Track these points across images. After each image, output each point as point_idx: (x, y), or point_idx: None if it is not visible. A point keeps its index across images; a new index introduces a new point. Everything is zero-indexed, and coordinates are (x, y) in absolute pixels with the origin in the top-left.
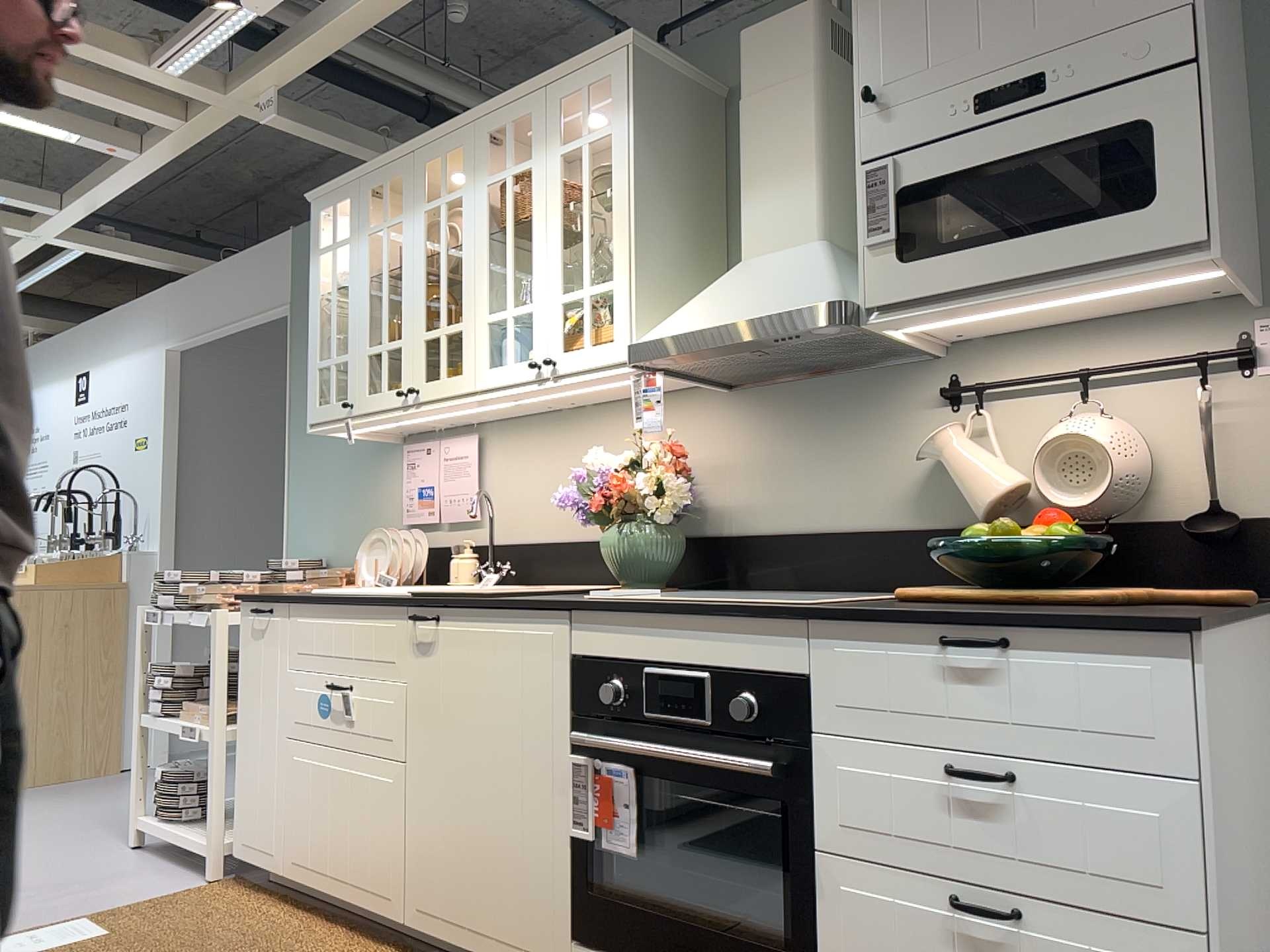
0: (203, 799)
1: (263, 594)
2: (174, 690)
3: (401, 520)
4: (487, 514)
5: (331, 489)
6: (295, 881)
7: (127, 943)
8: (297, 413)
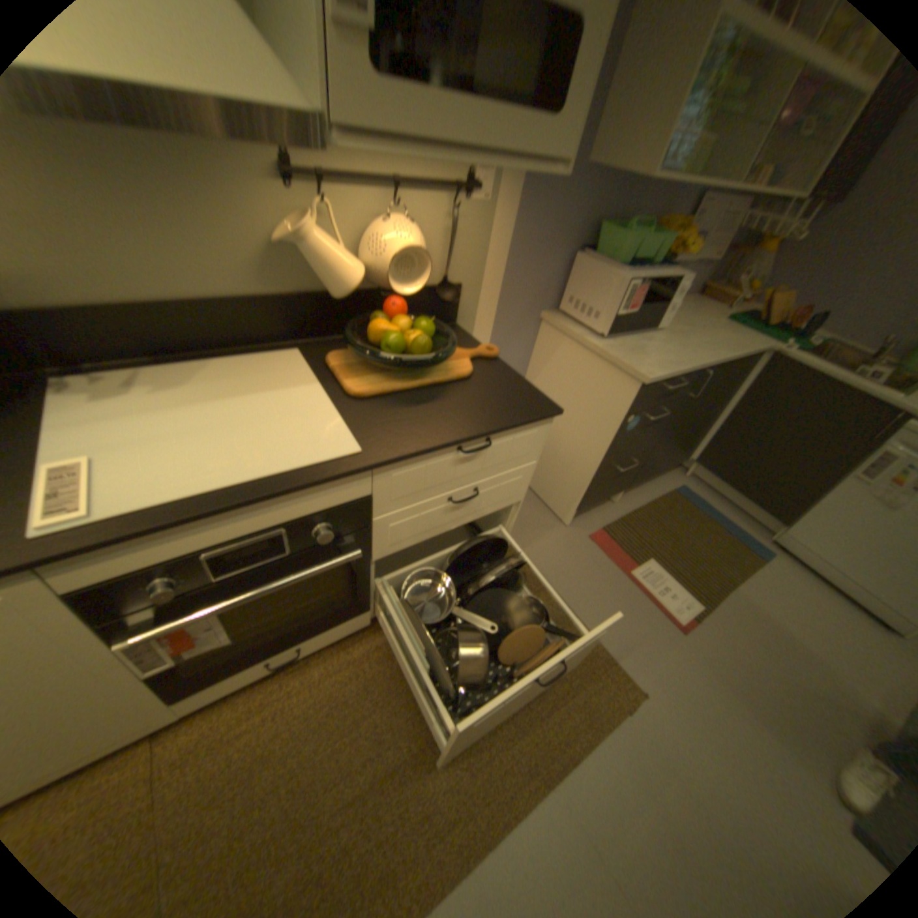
0: None
1: None
2: None
3: None
4: None
5: None
6: None
7: None
8: None
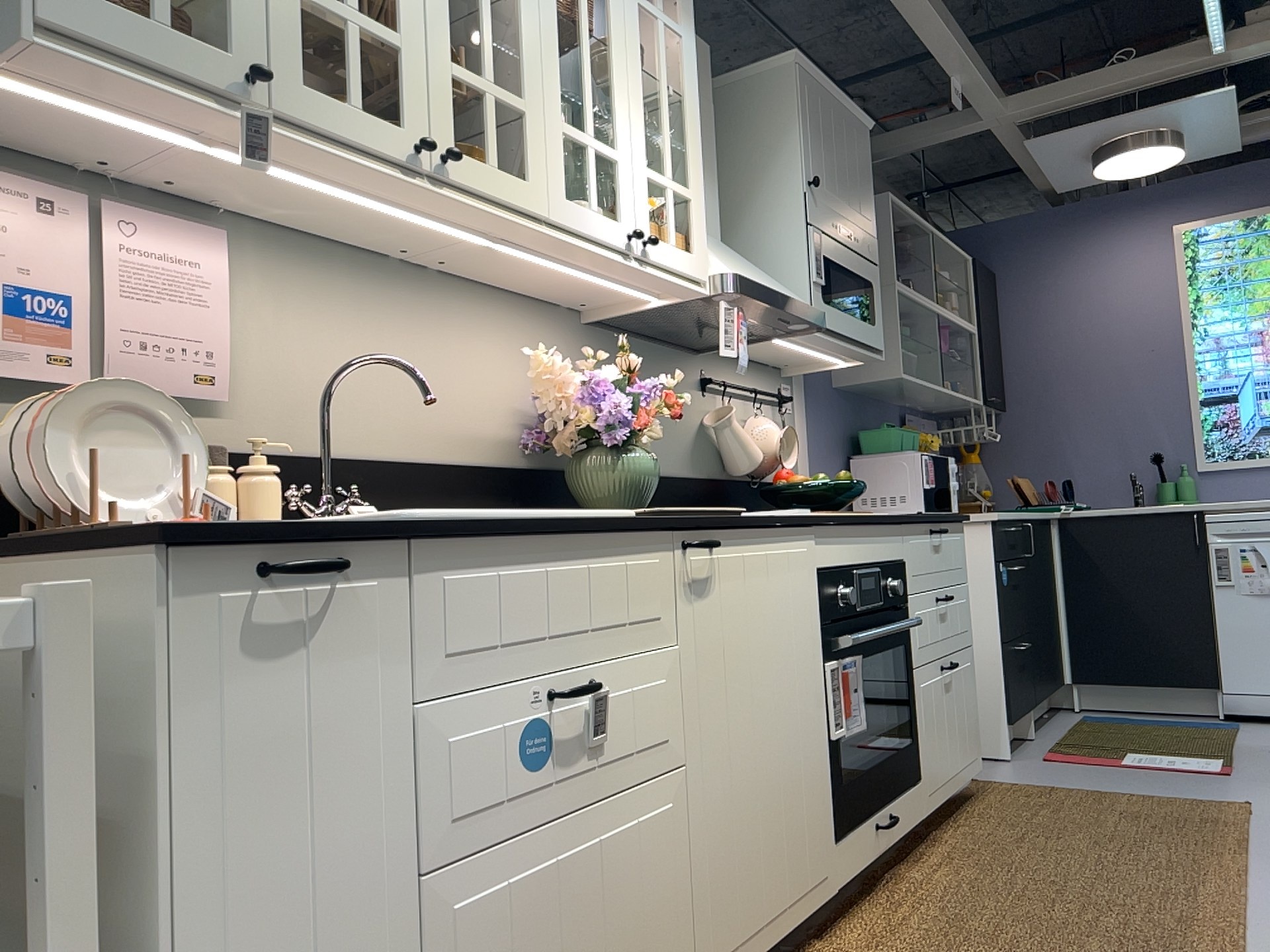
0: None
1: (225, 524)
2: None
3: None
4: (234, 394)
5: None
6: None
7: None
8: None
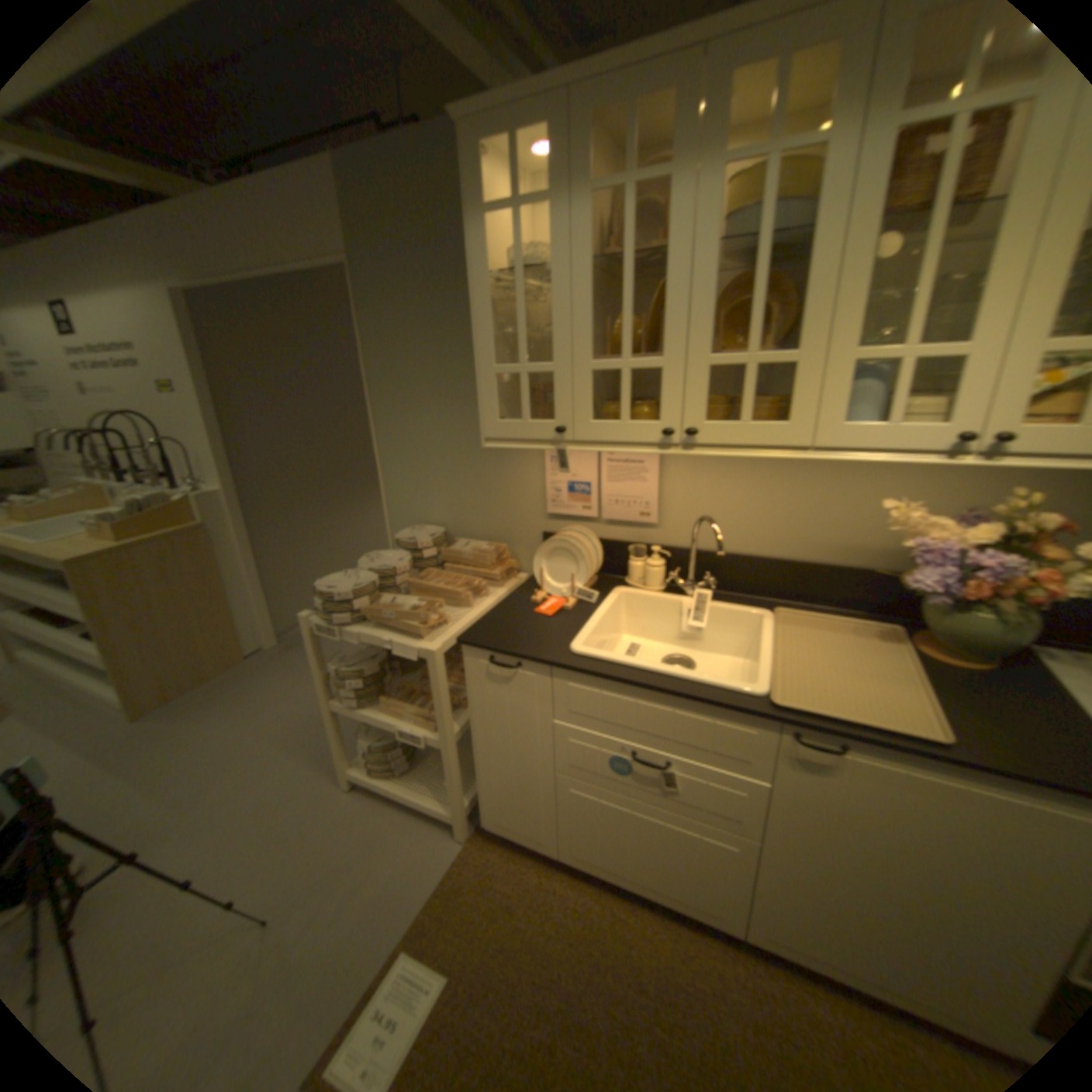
0: (406, 754)
1: (493, 639)
2: (368, 691)
3: (542, 508)
4: (666, 519)
5: (440, 465)
6: (579, 870)
7: (481, 998)
8: (379, 382)
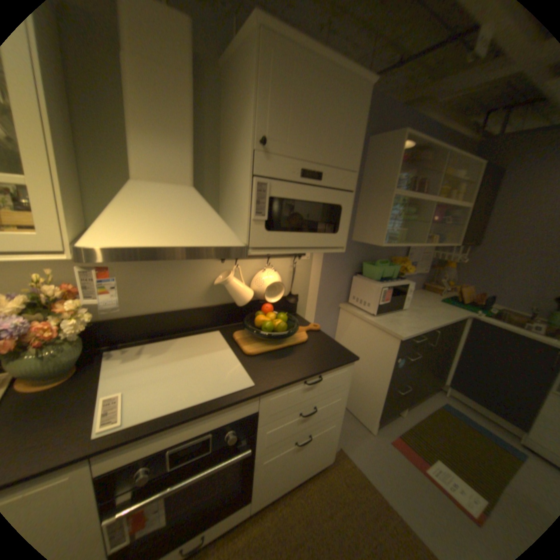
0: None
1: None
2: None
3: None
4: None
5: None
6: None
7: None
8: None
